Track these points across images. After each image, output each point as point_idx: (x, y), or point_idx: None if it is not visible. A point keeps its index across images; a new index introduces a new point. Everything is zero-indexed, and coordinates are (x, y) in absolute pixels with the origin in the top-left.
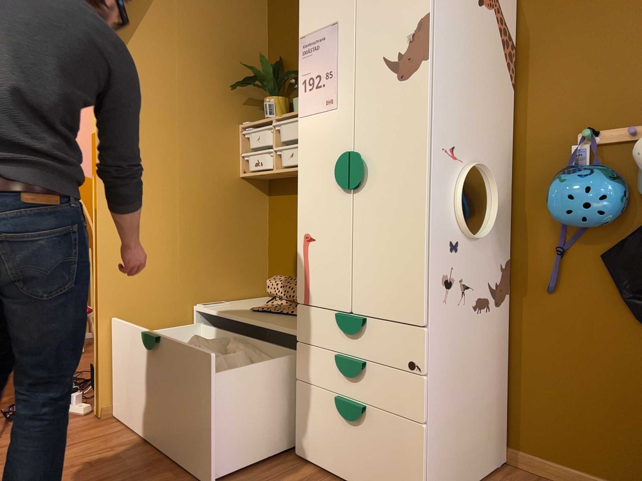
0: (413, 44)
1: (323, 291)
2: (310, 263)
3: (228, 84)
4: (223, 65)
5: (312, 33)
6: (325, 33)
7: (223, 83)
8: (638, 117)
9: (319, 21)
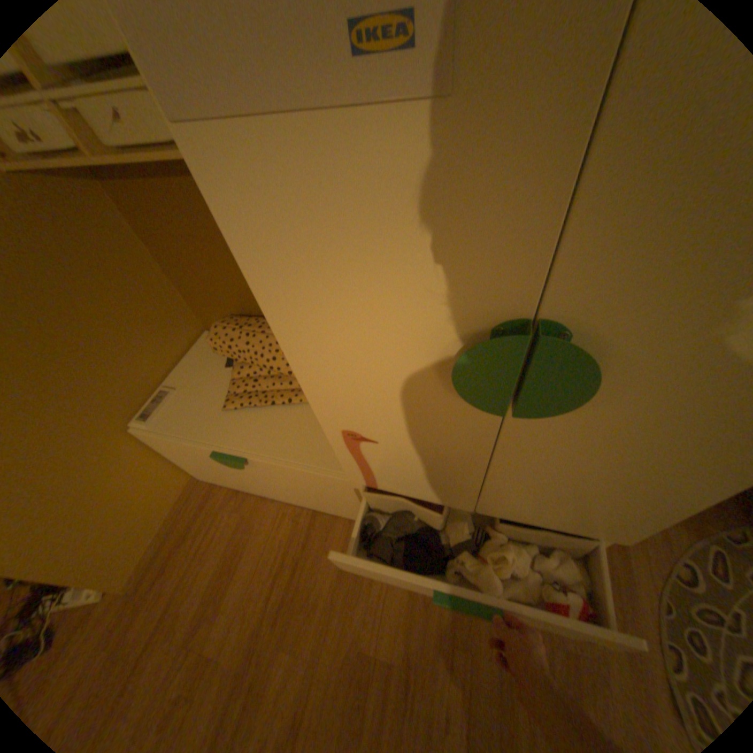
0: None
1: (409, 486)
2: (371, 460)
3: None
4: None
5: None
6: None
7: None
8: None
9: None
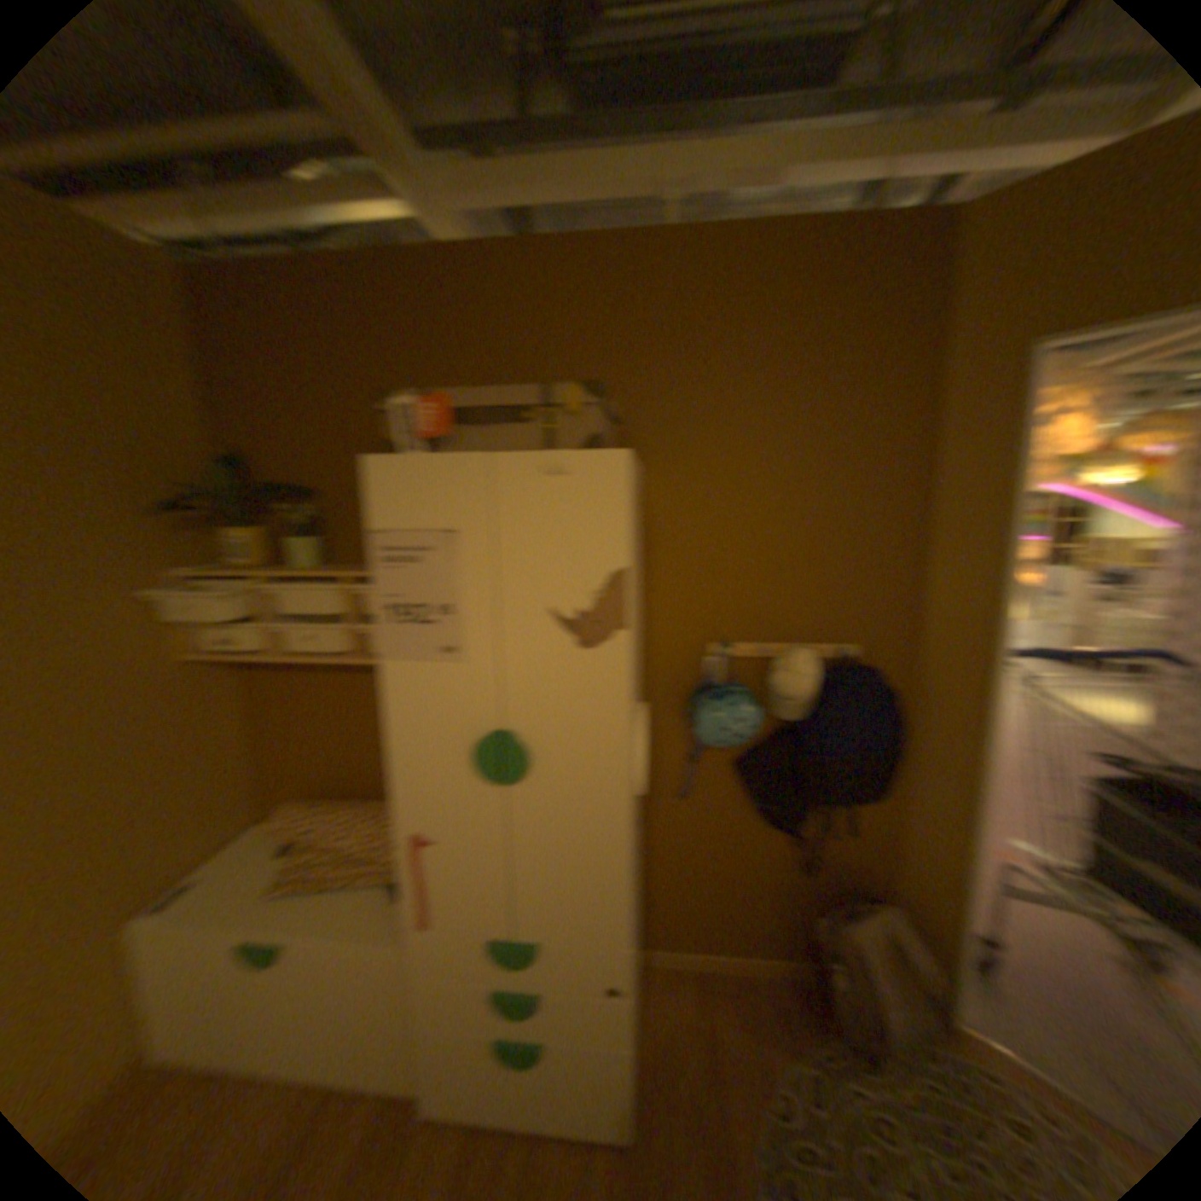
0: (599, 604)
1: (452, 914)
2: (422, 877)
3: (120, 502)
4: (102, 467)
5: (394, 530)
6: (424, 539)
7: (108, 502)
8: (762, 633)
9: (407, 515)
